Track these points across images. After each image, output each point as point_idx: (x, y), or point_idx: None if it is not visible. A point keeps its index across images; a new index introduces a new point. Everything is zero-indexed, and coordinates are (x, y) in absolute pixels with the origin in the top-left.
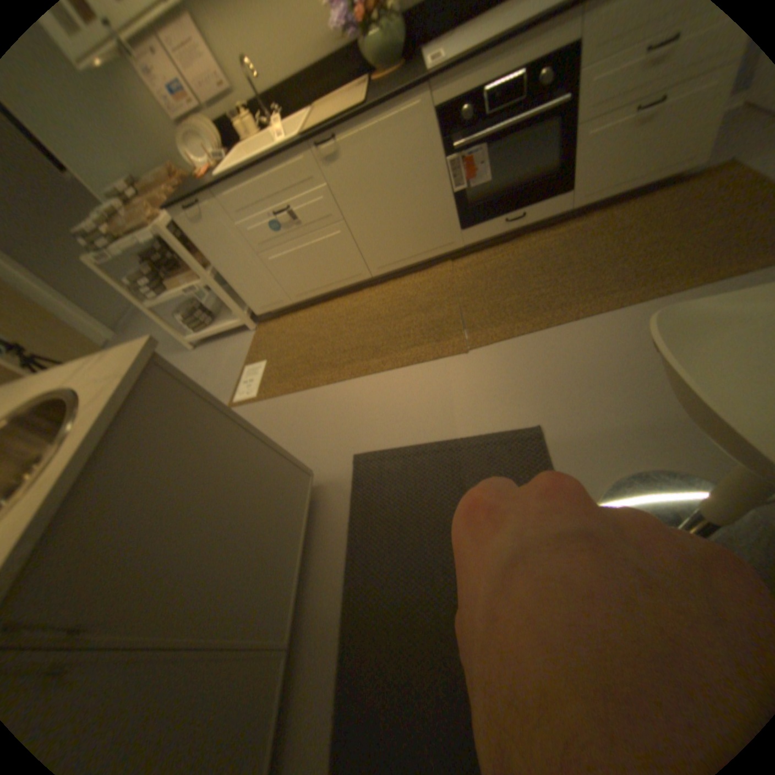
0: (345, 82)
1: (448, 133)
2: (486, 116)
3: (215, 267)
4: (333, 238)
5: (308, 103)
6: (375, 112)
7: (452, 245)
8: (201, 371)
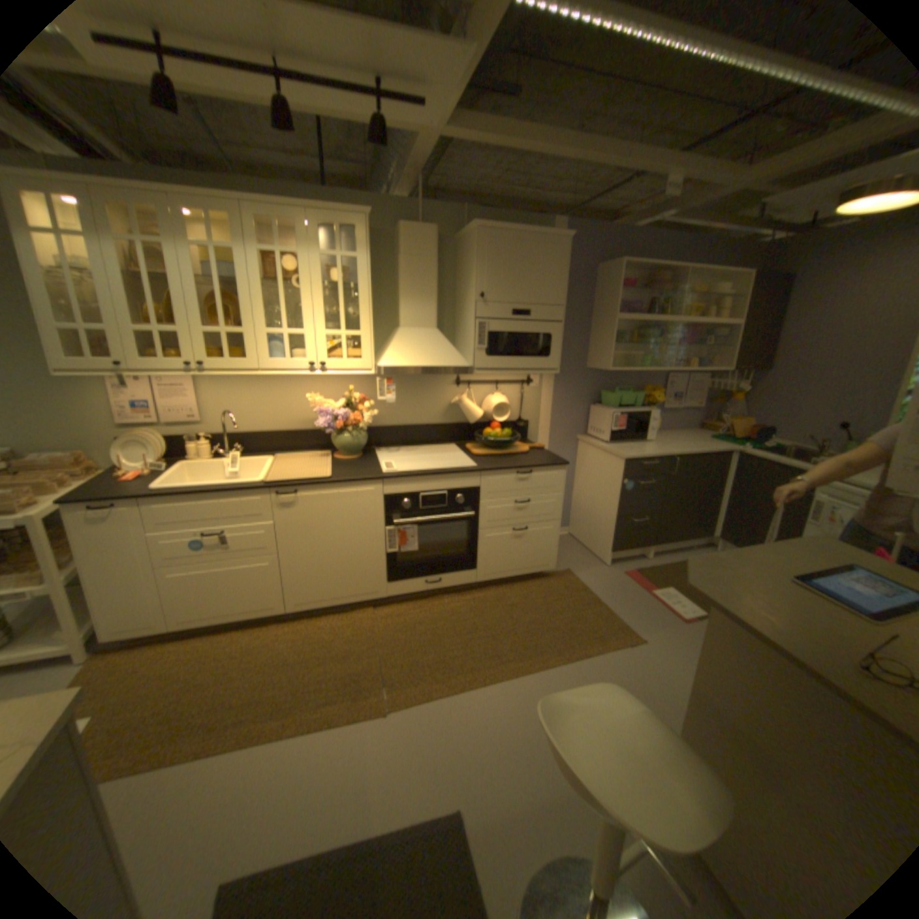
0: (310, 449)
1: (390, 514)
2: (419, 511)
3: (82, 572)
4: (259, 568)
5: (271, 452)
6: (339, 487)
7: (376, 595)
8: None
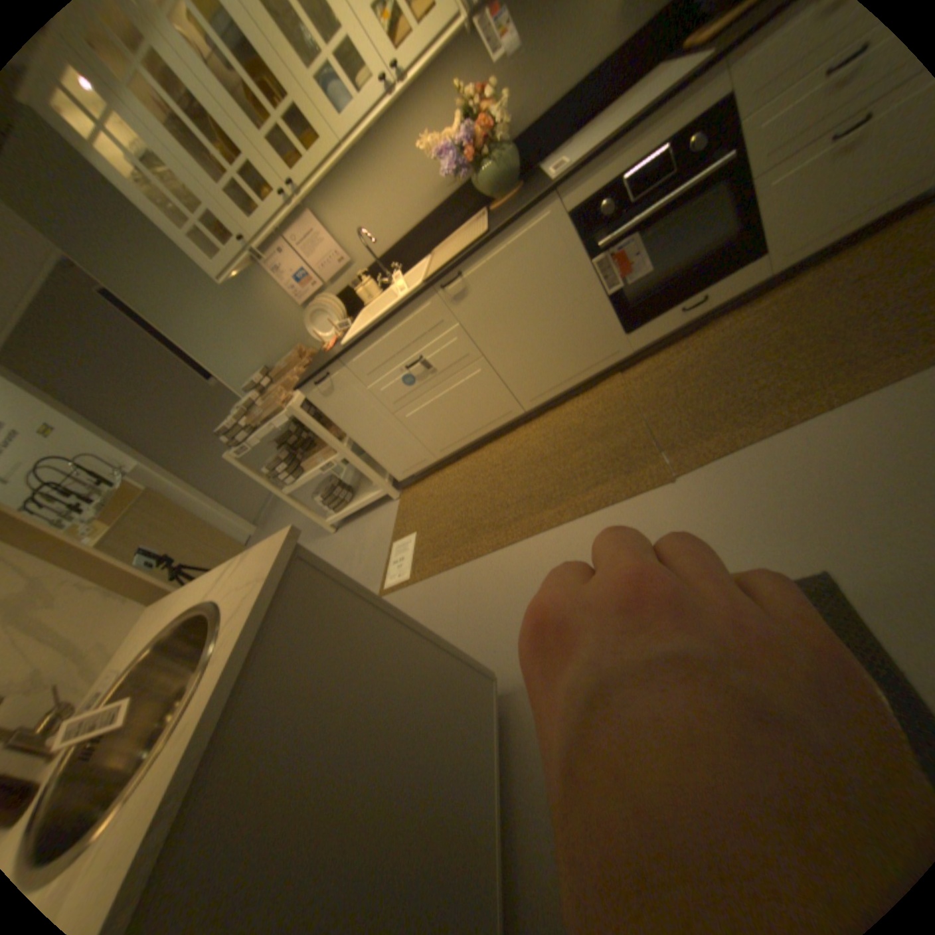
0: (465, 221)
1: (590, 235)
2: (633, 205)
3: (352, 435)
4: (475, 377)
5: (429, 251)
6: (504, 236)
7: (619, 355)
8: (345, 554)
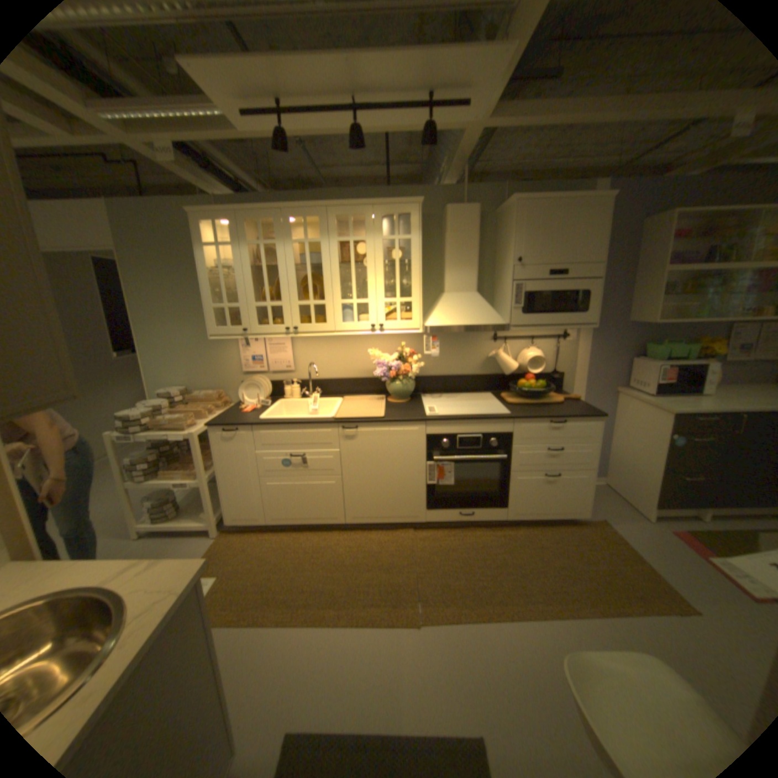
0: (370, 393)
1: (431, 451)
2: (456, 450)
3: (217, 474)
4: (328, 485)
5: (341, 395)
6: (390, 425)
7: (417, 520)
8: None
